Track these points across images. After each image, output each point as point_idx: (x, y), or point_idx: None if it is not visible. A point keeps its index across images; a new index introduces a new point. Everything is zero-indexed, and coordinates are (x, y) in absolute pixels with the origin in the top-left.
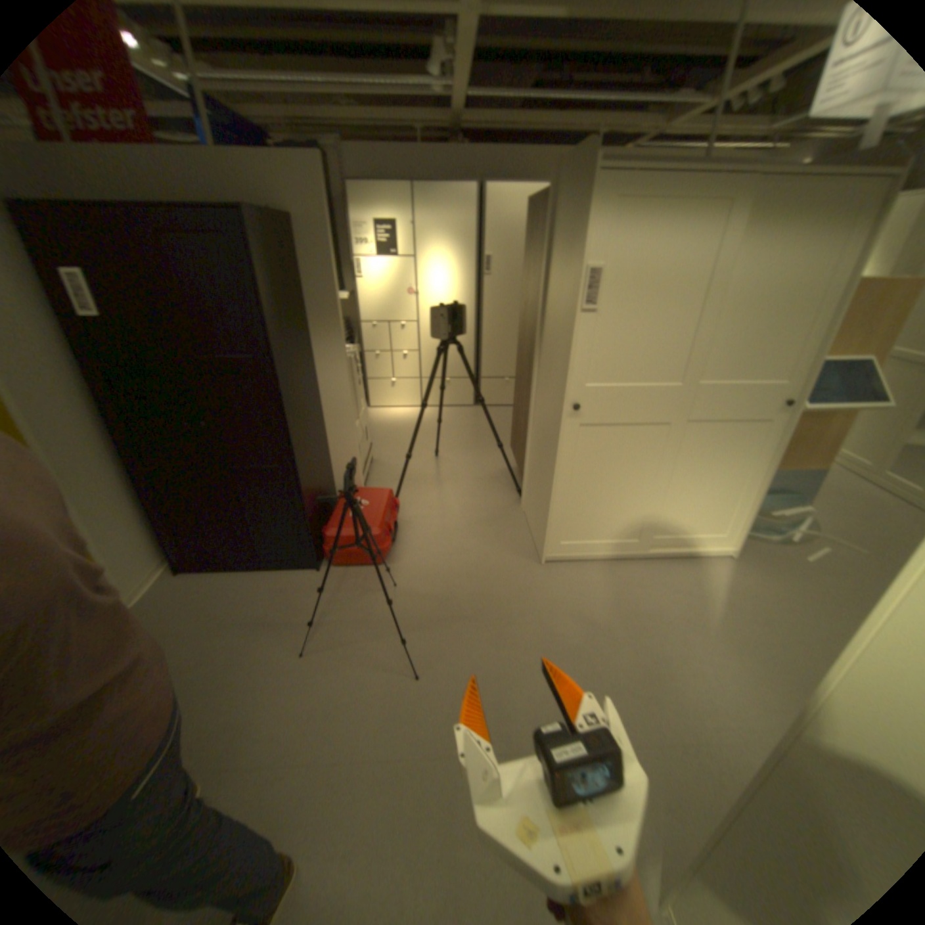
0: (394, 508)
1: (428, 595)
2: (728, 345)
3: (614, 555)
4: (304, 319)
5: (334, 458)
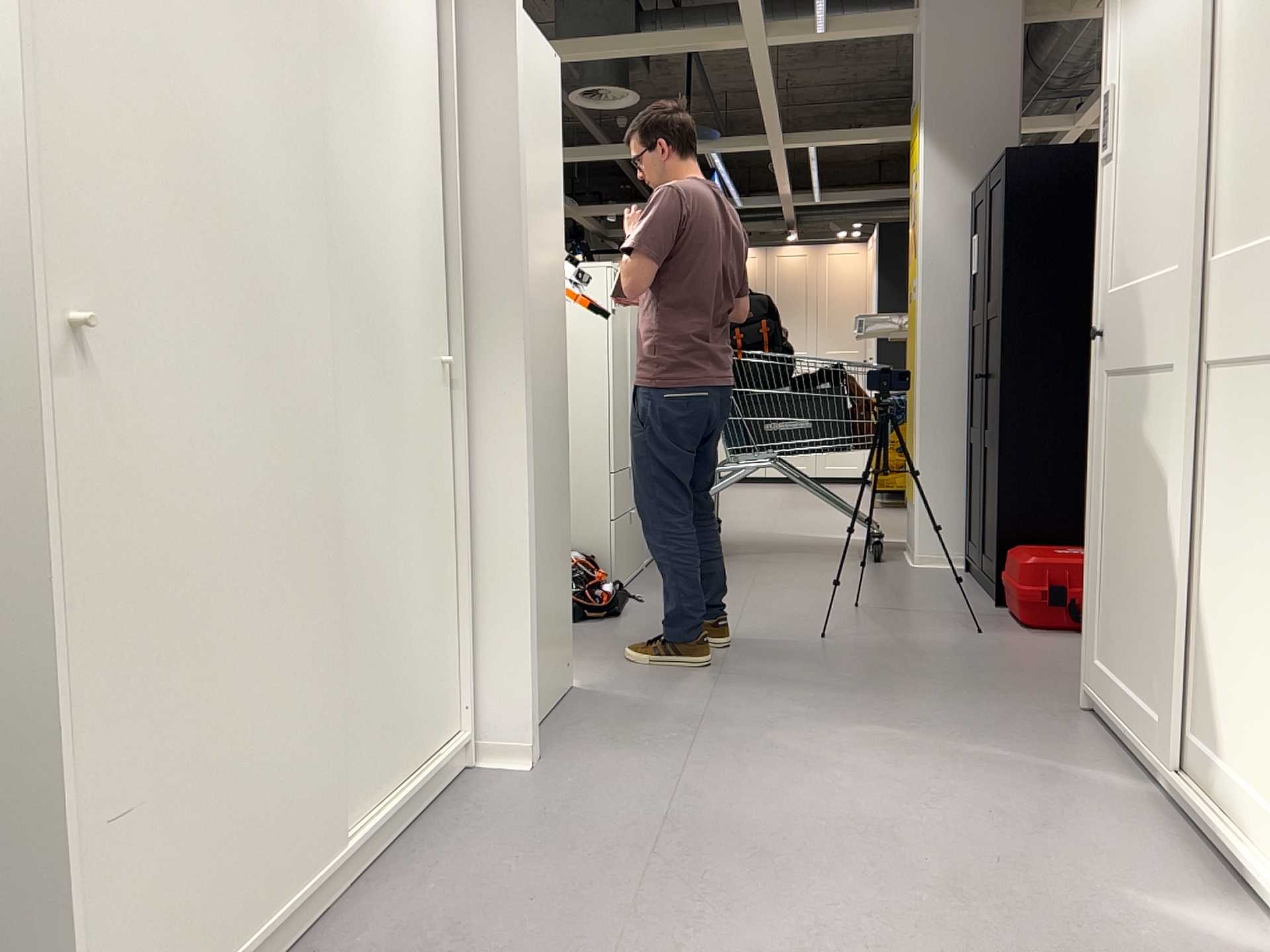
0: None
1: (966, 643)
2: (1230, 156)
3: (1127, 736)
4: None
5: None
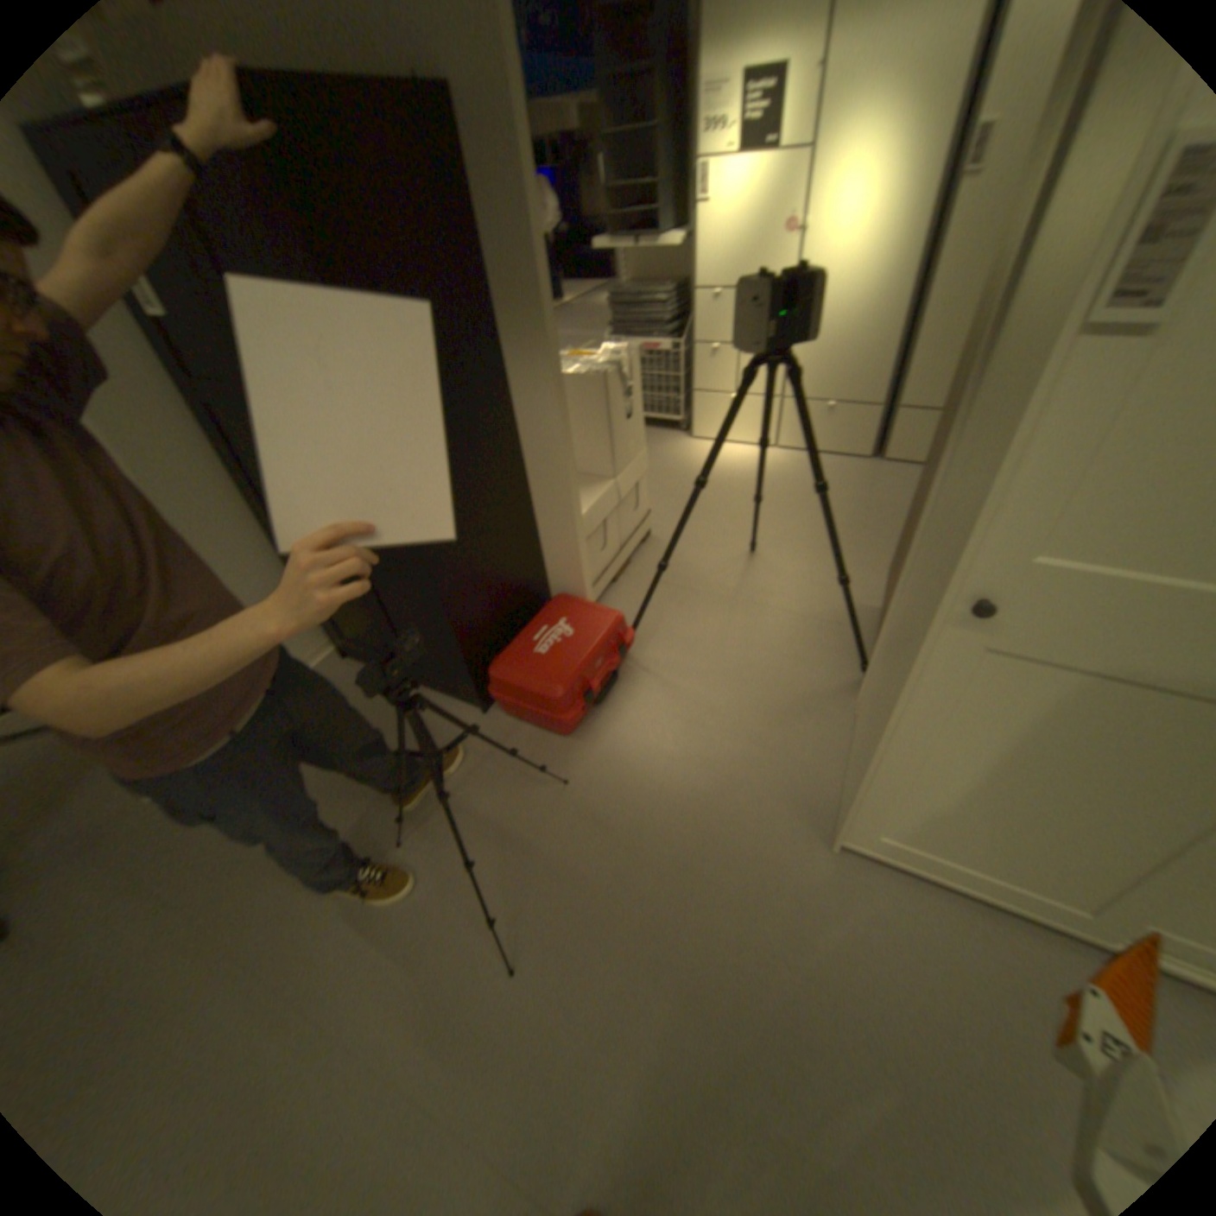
0: (614, 648)
1: (605, 820)
2: None
3: (1010, 910)
4: (480, 310)
5: (547, 544)
